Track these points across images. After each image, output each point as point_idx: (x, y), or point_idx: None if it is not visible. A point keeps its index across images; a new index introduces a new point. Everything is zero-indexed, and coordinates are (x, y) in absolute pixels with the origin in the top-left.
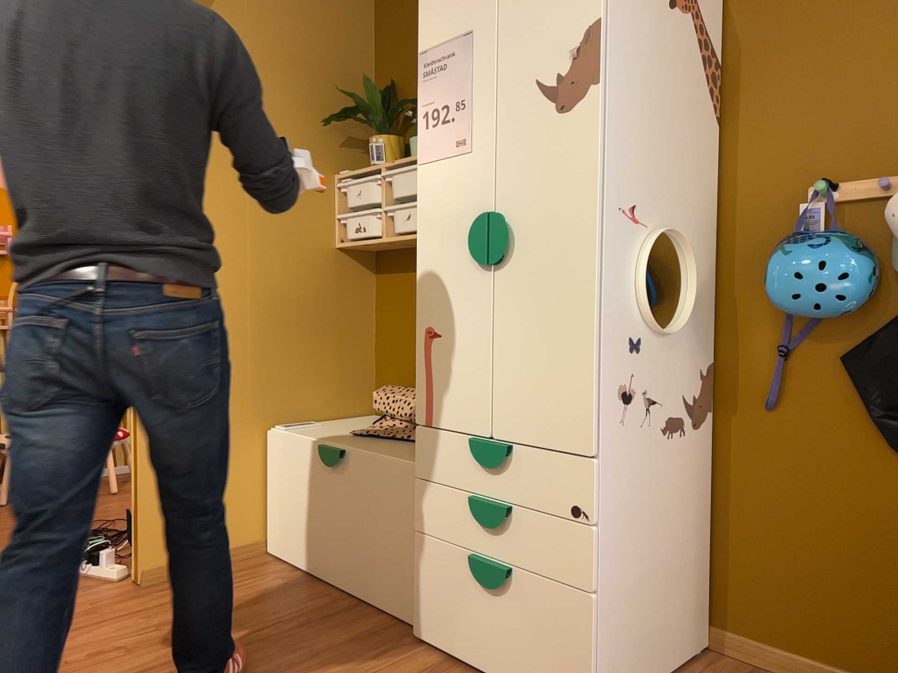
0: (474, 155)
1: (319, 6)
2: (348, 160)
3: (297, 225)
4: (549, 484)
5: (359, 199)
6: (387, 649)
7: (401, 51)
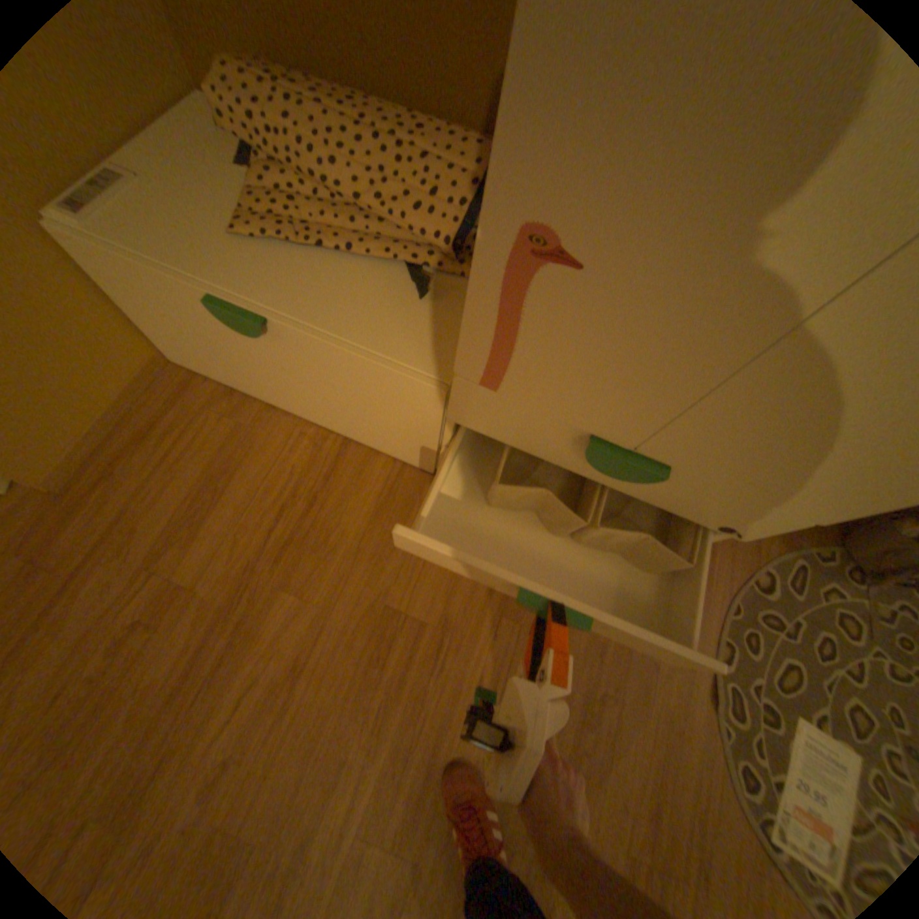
0: None
1: None
2: None
3: None
4: (706, 507)
5: None
6: (417, 512)
7: None
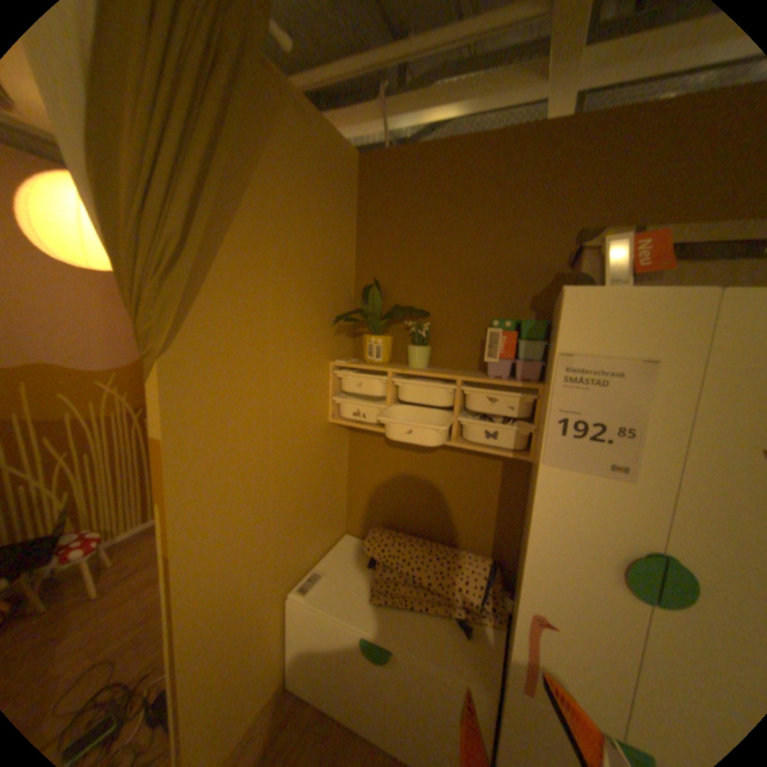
0: (640, 489)
1: (323, 205)
2: (338, 346)
3: (305, 416)
4: None
5: (359, 390)
6: None
7: (388, 255)
